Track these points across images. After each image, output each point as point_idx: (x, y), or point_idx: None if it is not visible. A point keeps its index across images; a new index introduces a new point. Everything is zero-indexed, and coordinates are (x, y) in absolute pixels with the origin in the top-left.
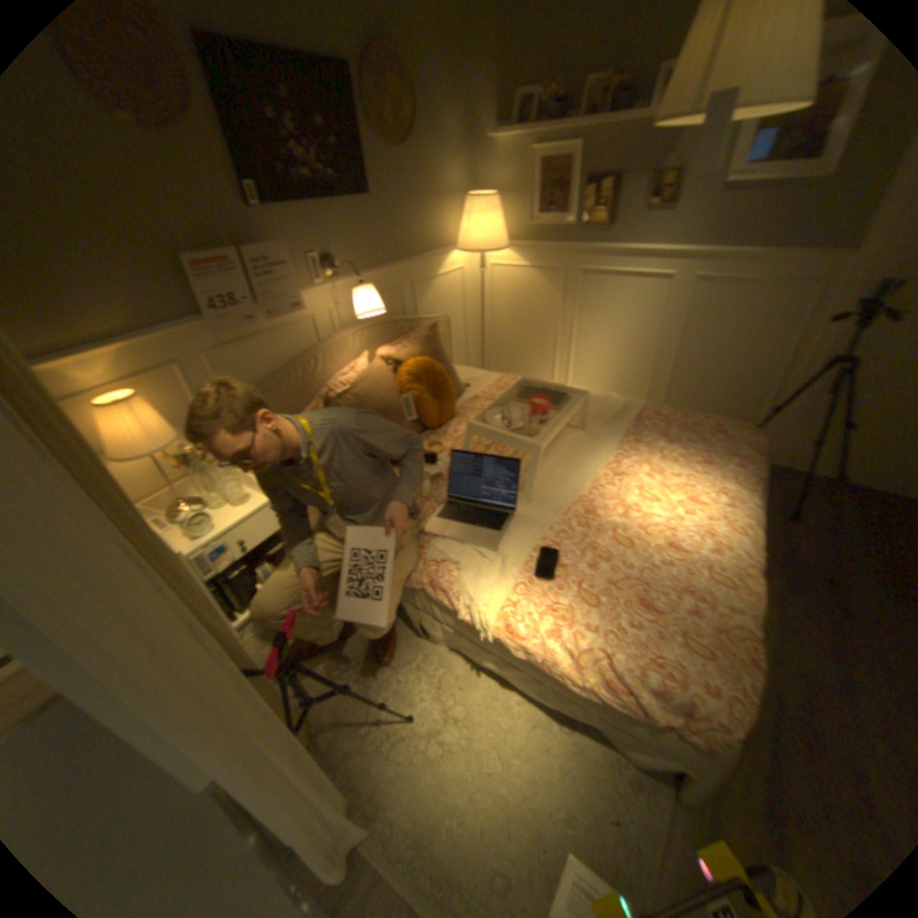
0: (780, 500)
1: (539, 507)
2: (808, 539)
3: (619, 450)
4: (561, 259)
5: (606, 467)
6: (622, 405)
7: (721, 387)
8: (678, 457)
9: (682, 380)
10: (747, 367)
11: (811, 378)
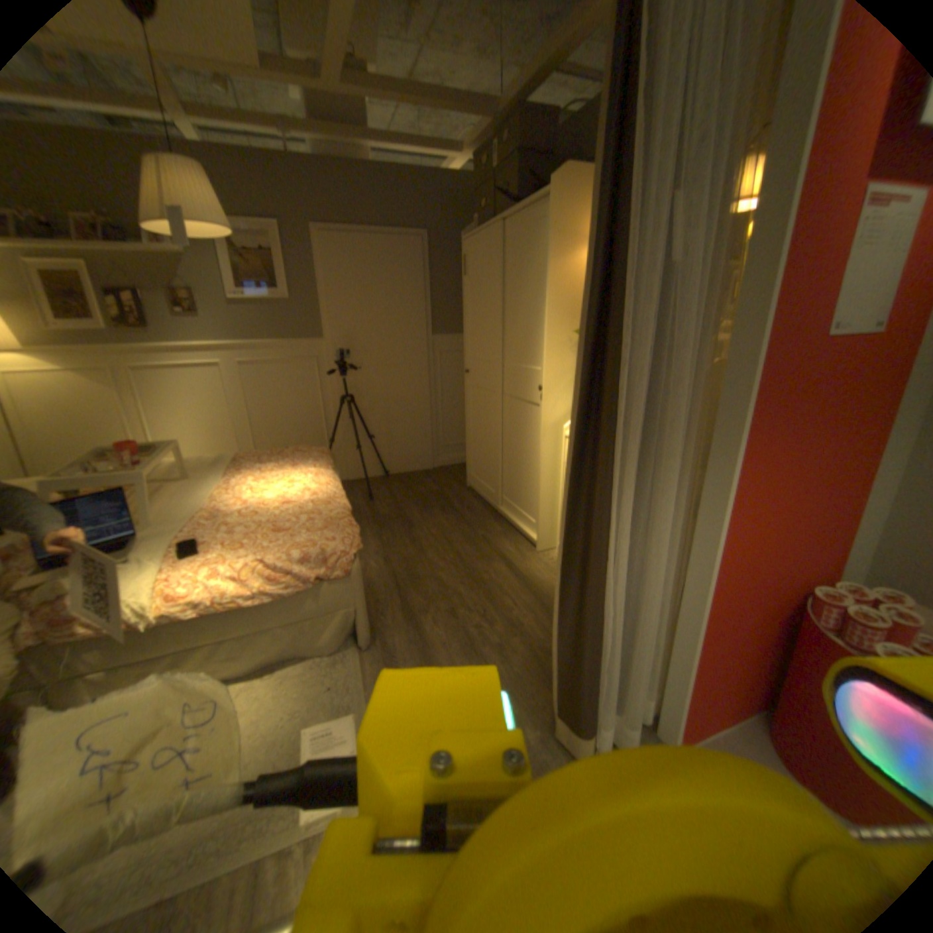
0: (359, 493)
1: (159, 522)
2: (380, 503)
3: (223, 475)
4: (98, 357)
5: (215, 487)
6: (214, 455)
7: (291, 436)
8: (271, 466)
9: (262, 439)
10: (301, 418)
11: (338, 415)
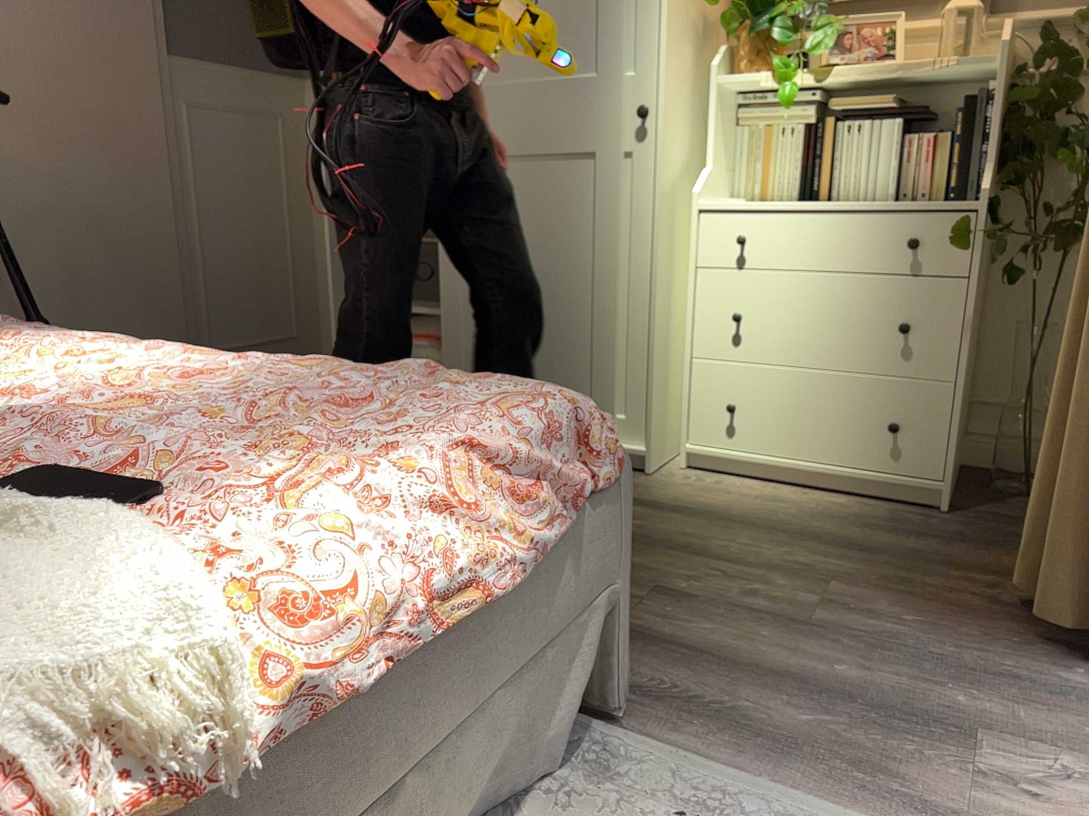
0: None
1: None
2: None
3: None
4: None
5: None
6: None
7: None
8: None
9: None
10: None
11: None
